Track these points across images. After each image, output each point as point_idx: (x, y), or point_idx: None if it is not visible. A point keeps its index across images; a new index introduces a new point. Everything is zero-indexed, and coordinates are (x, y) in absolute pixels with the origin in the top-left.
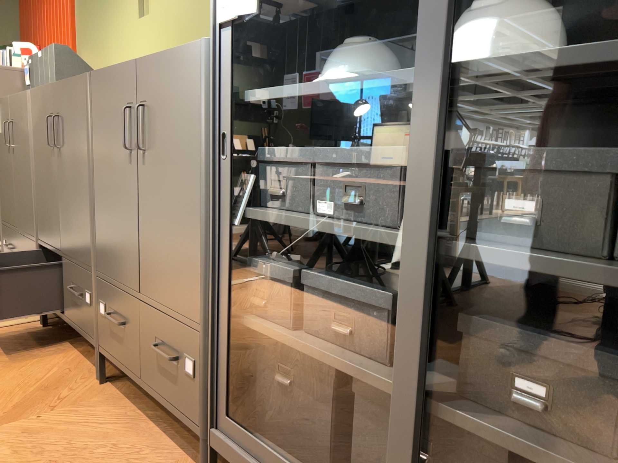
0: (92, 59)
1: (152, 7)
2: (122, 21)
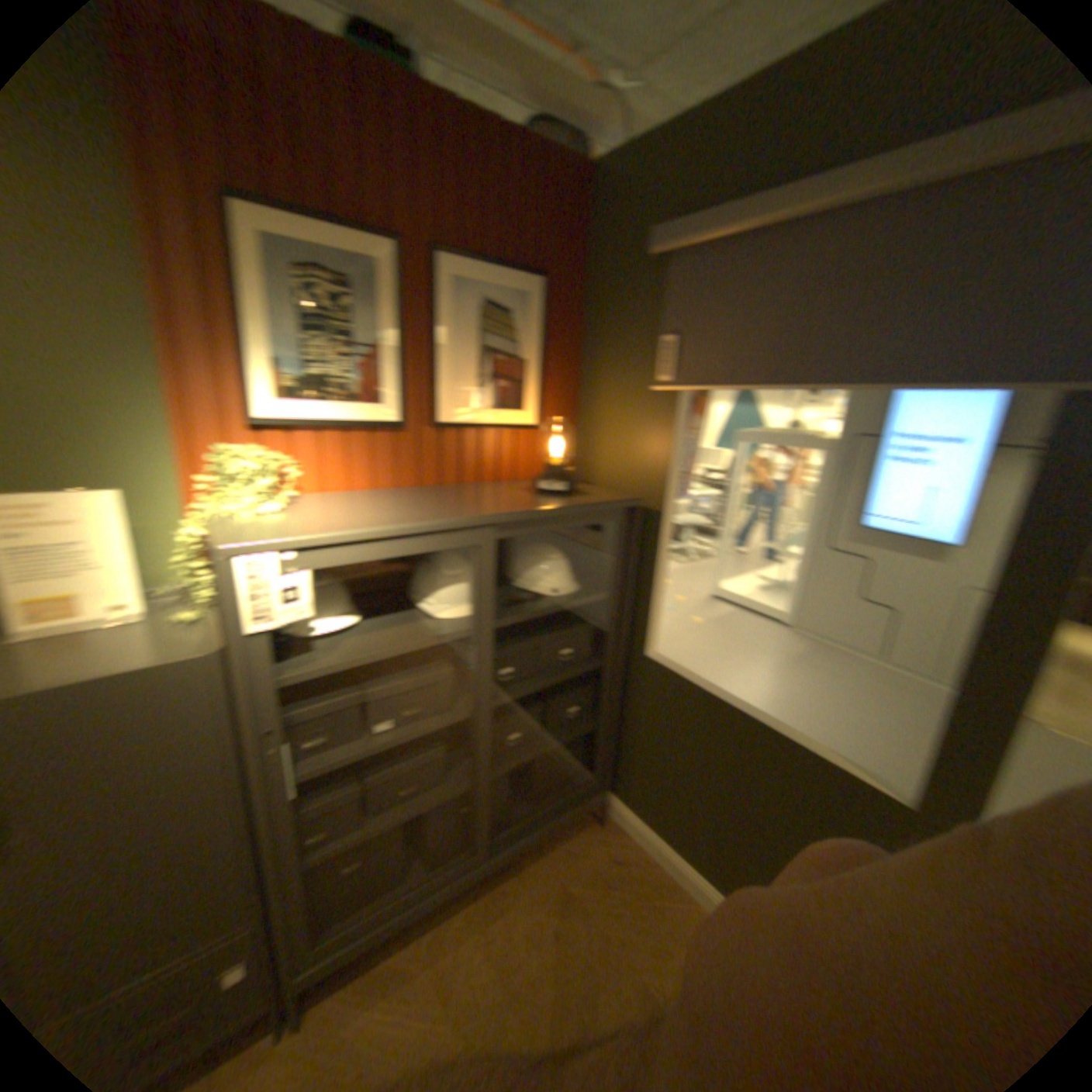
0: None
1: None
2: None
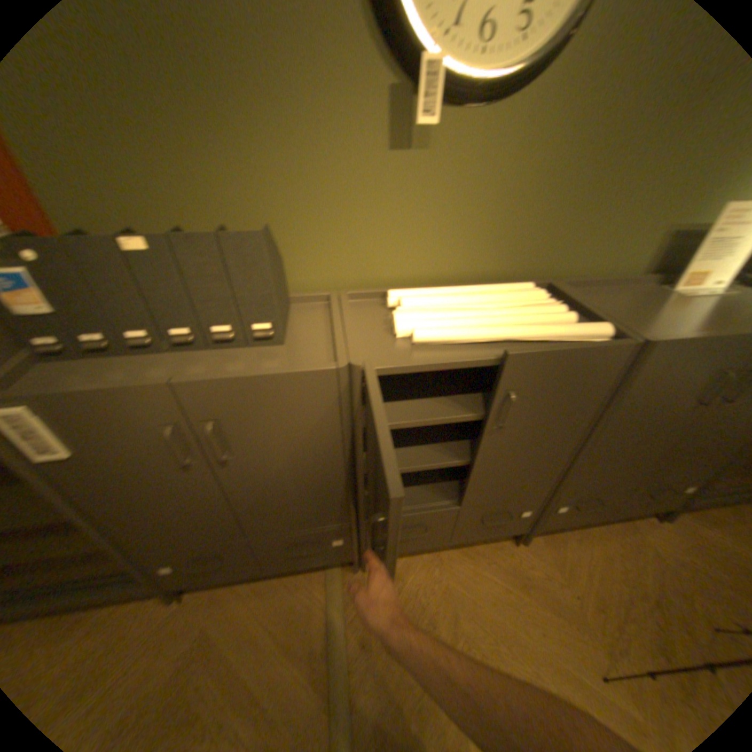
0: (151, 197)
1: (443, 134)
2: (314, 133)
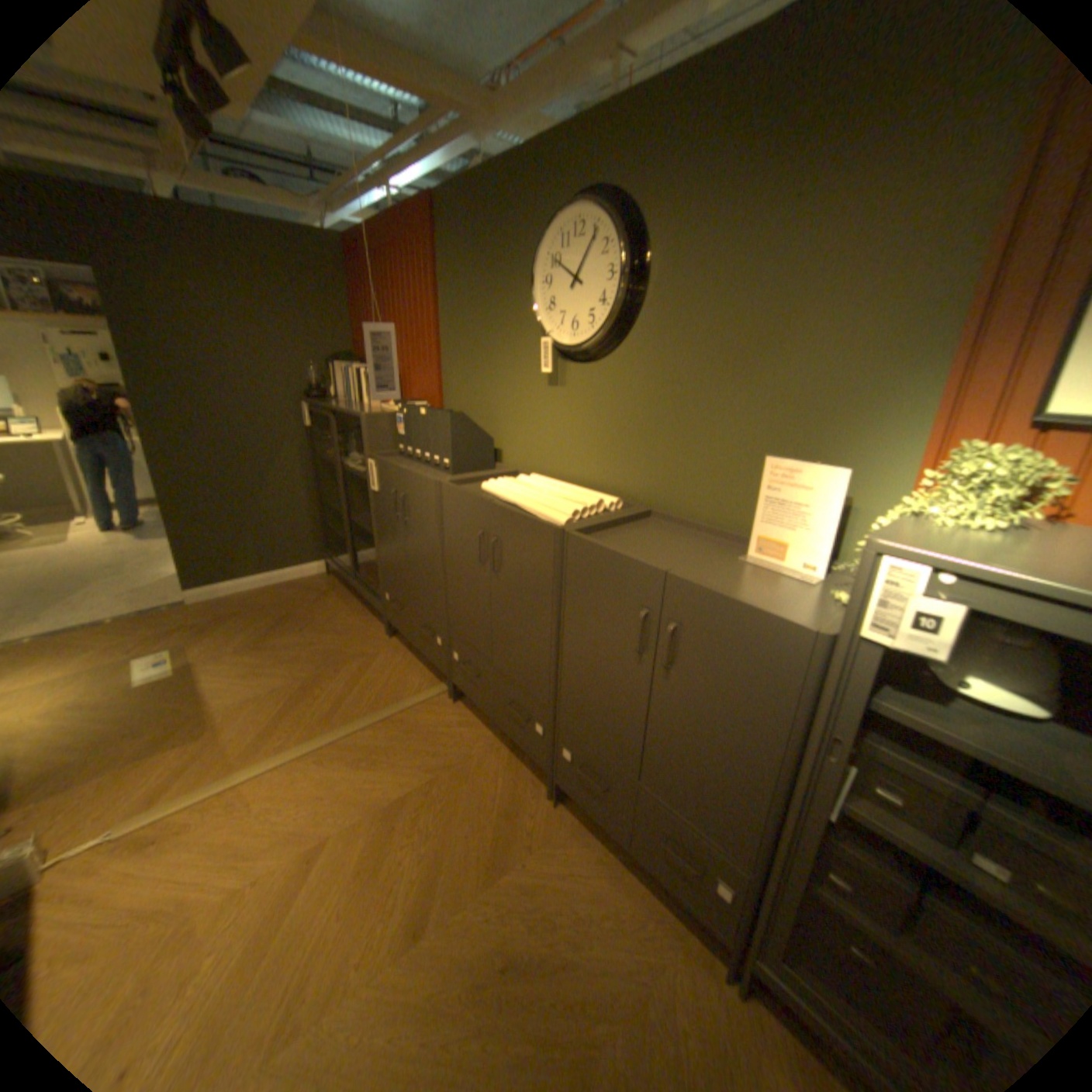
0: (468, 400)
1: (572, 379)
2: (519, 376)
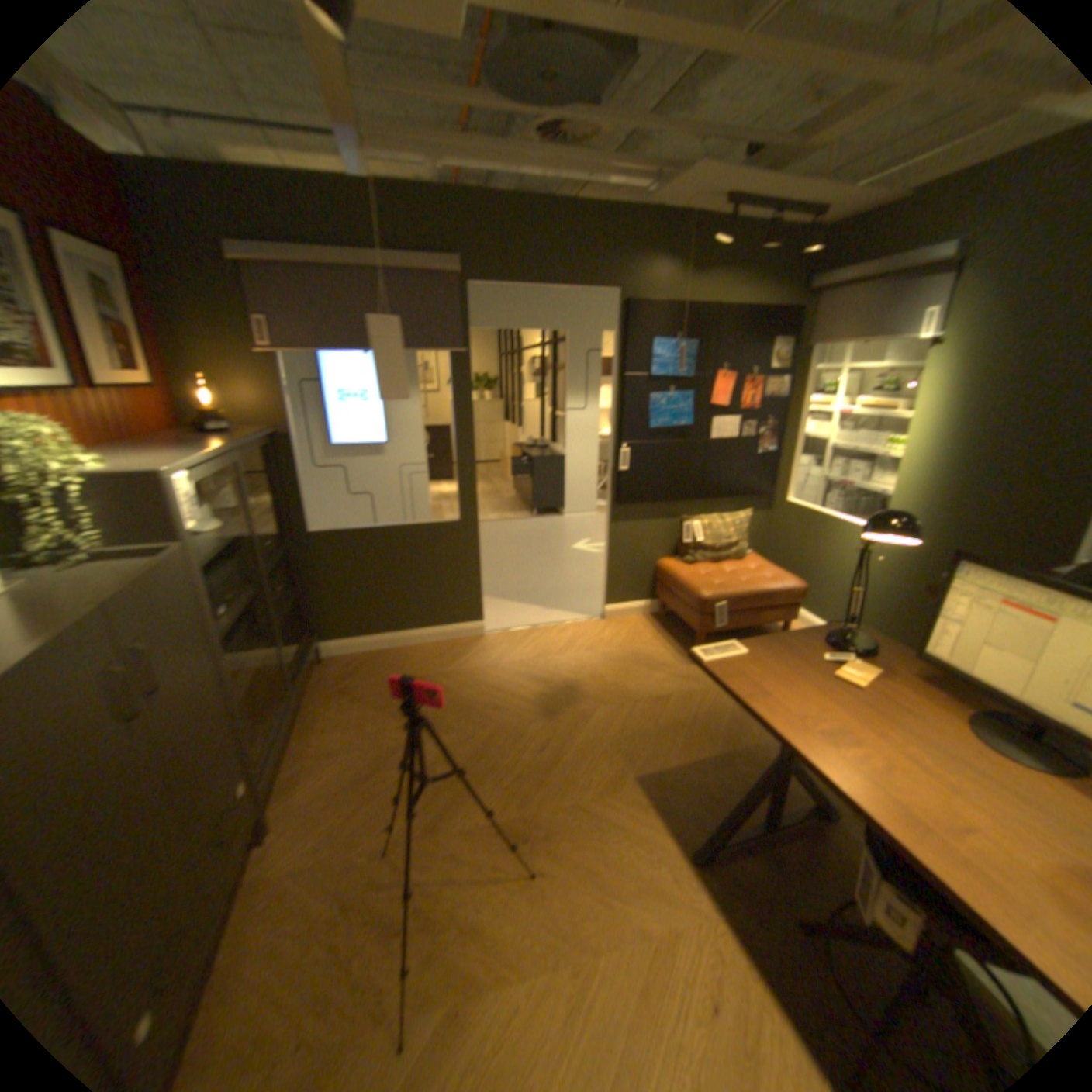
0: None
1: None
2: None
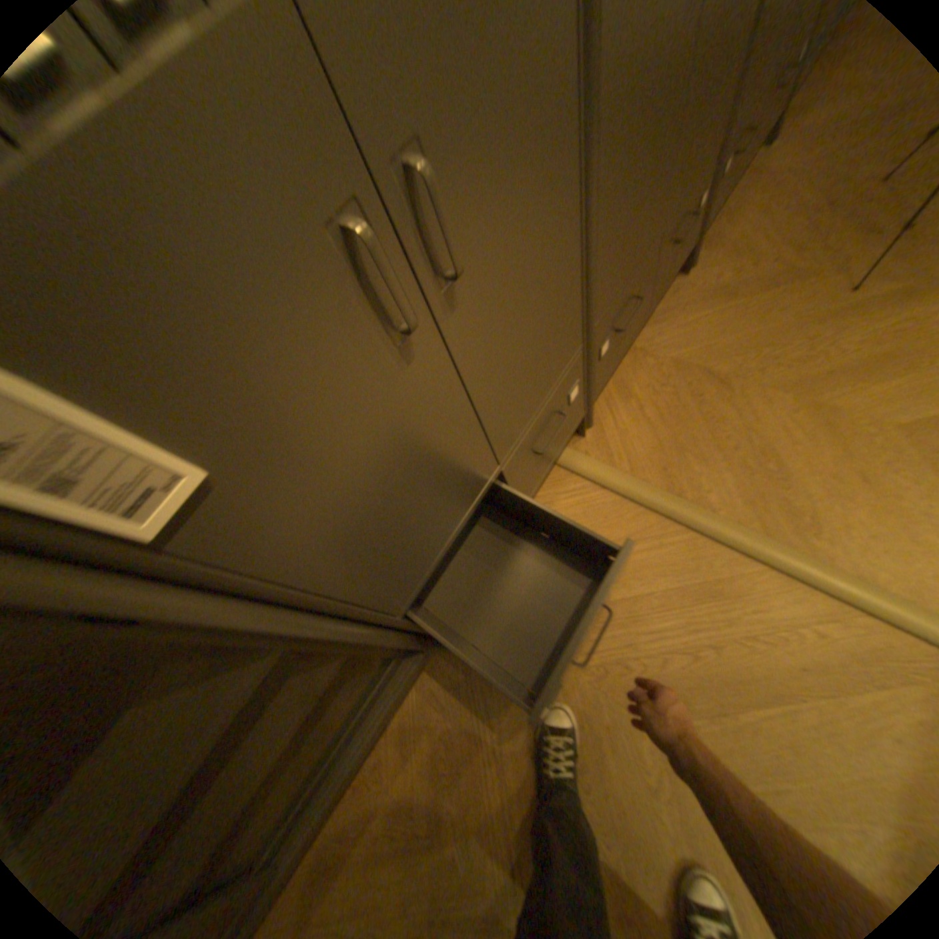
0: None
1: None
2: None
